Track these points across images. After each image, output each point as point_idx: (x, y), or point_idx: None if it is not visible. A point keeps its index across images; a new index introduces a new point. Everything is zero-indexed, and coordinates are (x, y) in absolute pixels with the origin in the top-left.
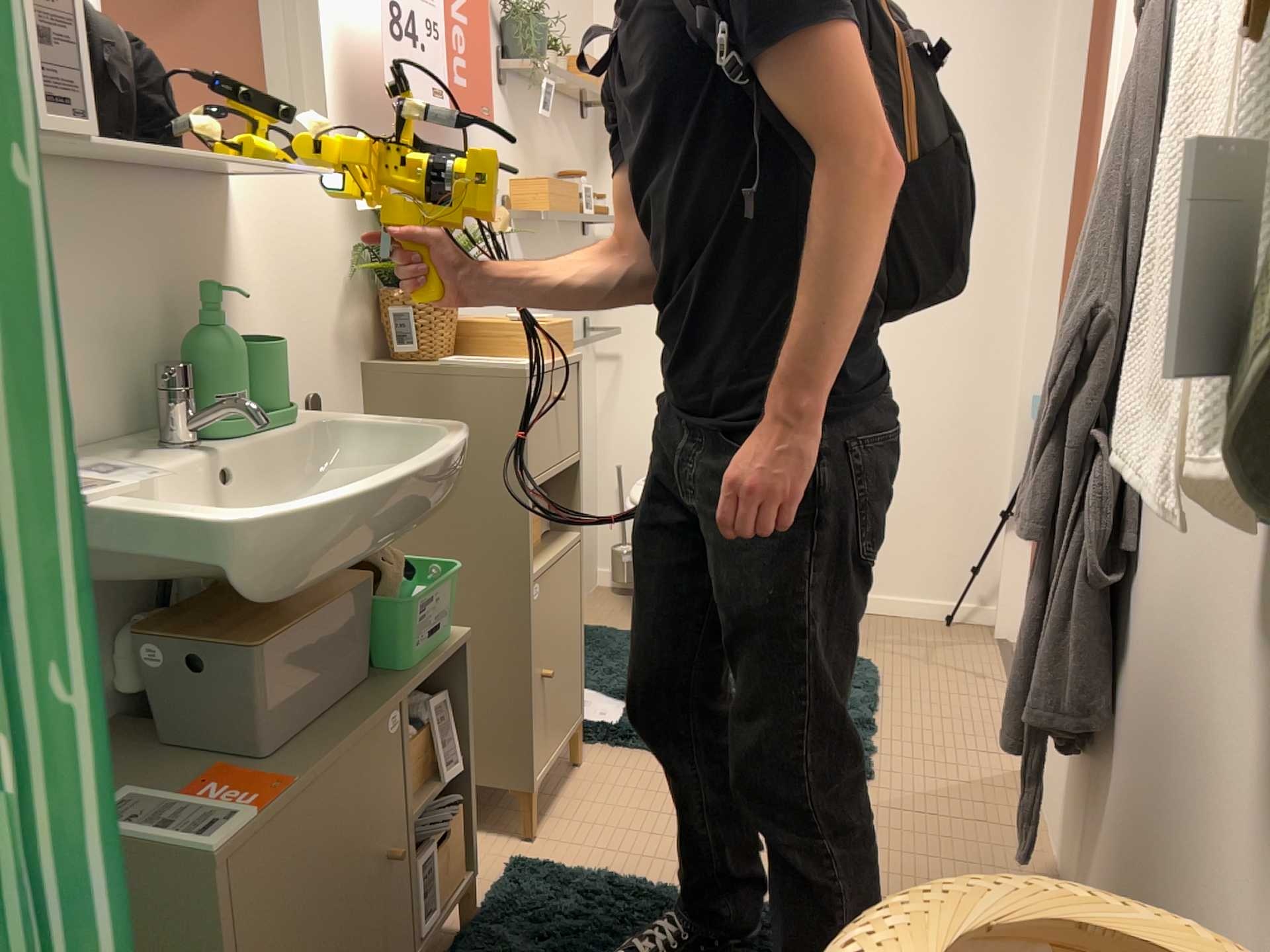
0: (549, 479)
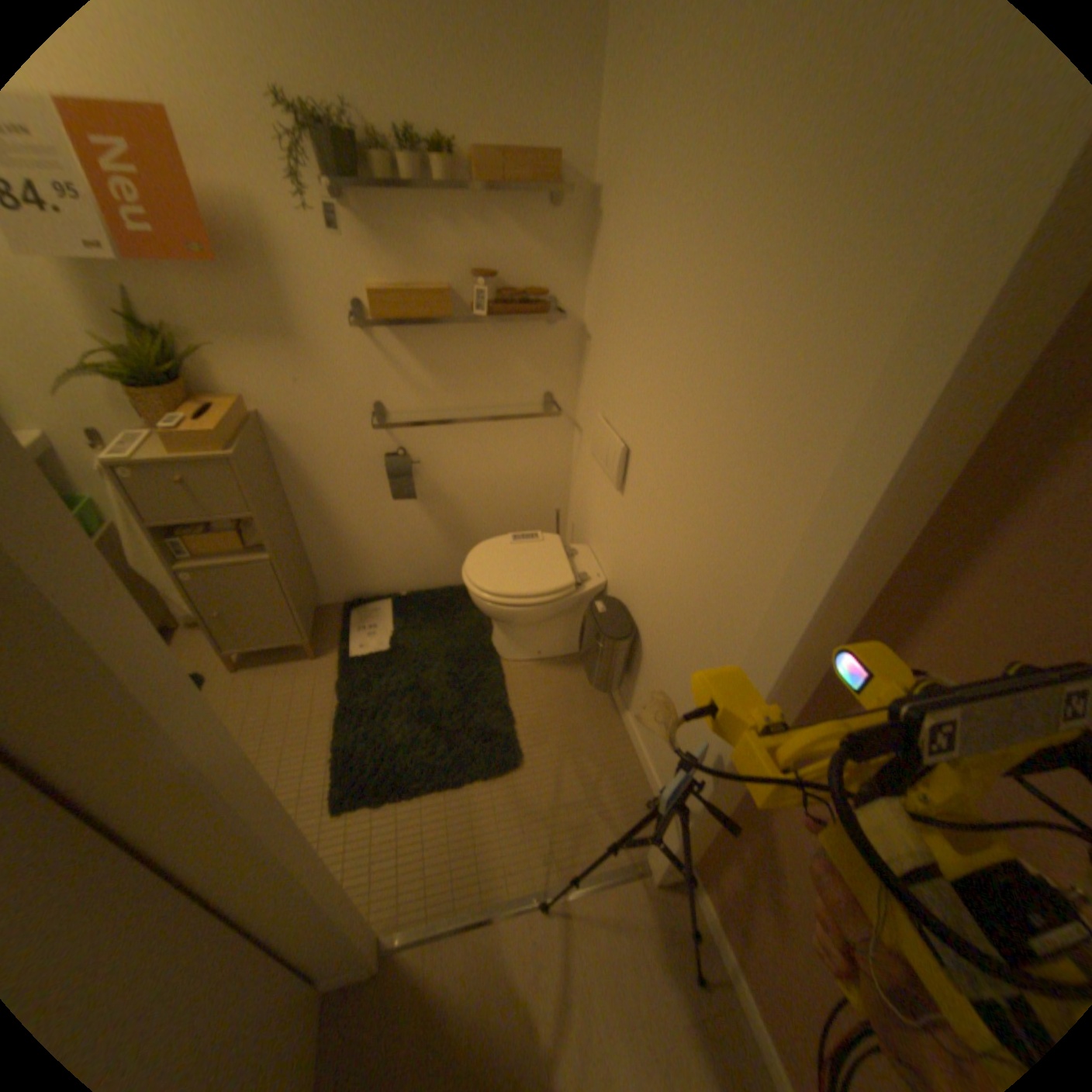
0: (190, 525)
